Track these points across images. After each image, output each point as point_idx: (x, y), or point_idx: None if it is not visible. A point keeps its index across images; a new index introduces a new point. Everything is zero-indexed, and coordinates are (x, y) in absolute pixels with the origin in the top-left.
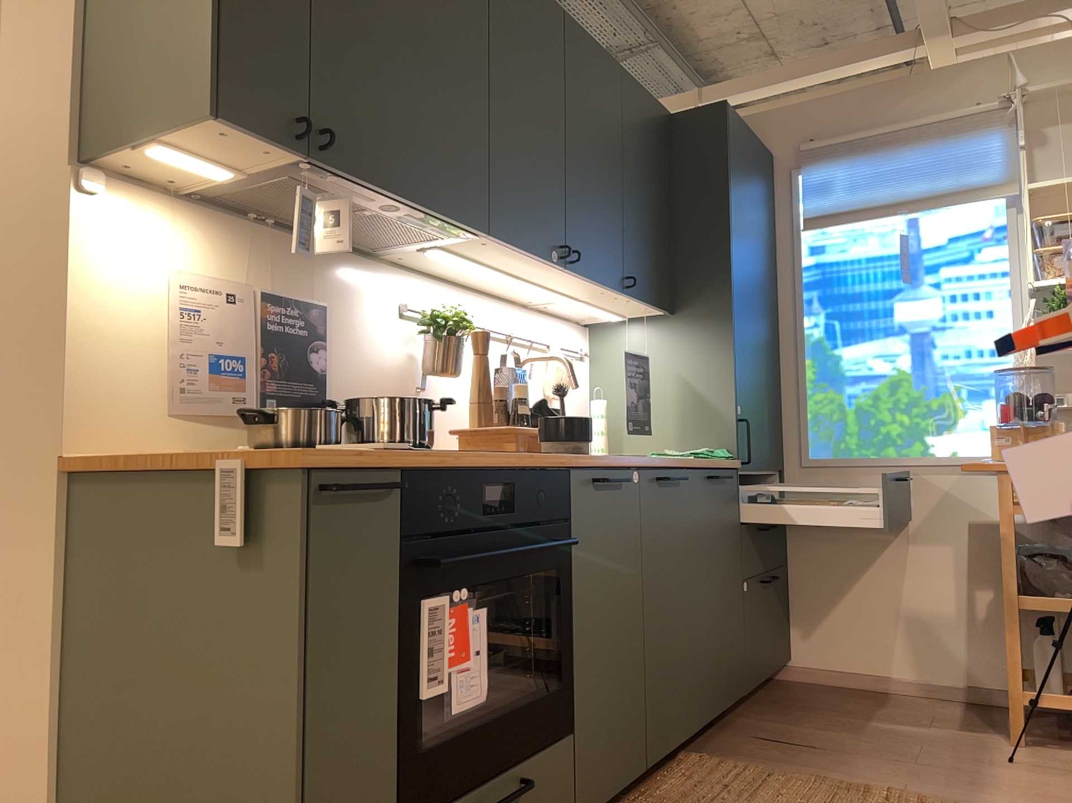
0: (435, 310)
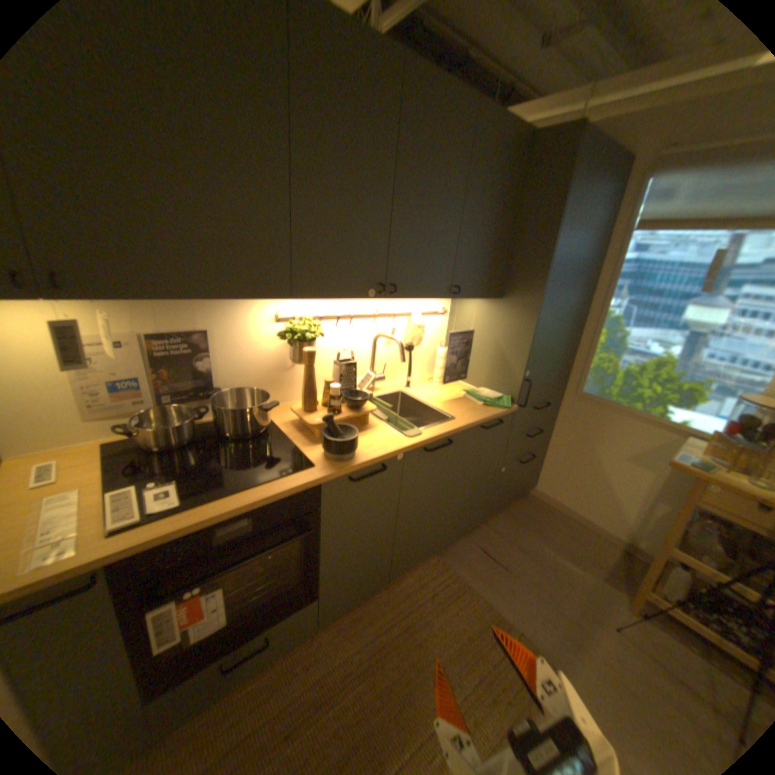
0: (295, 323)
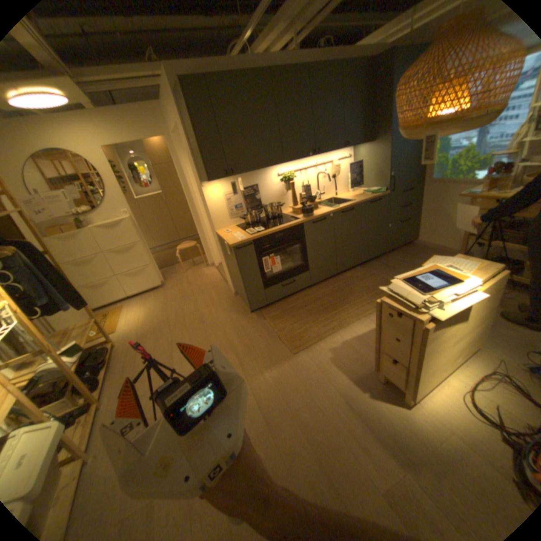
0: (284, 175)
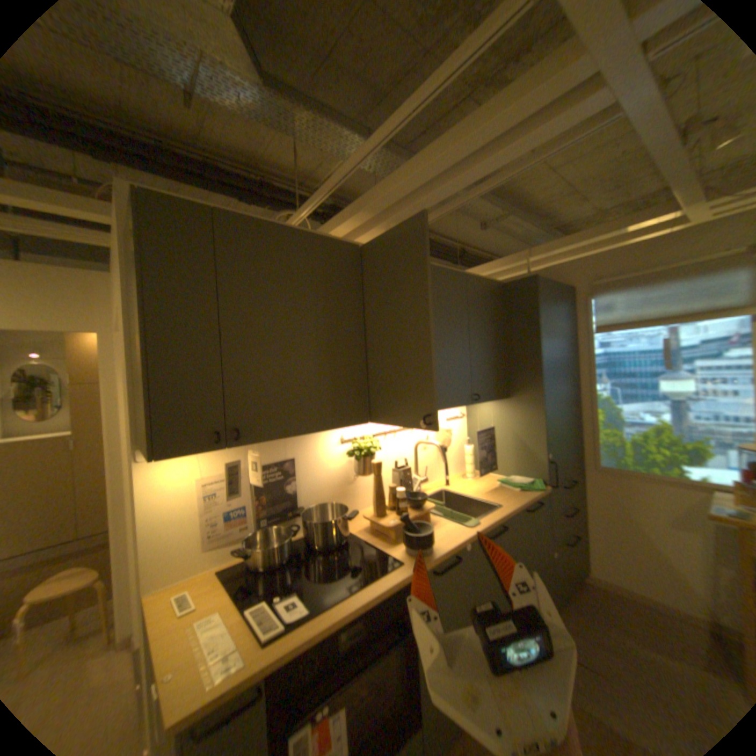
0: (358, 441)
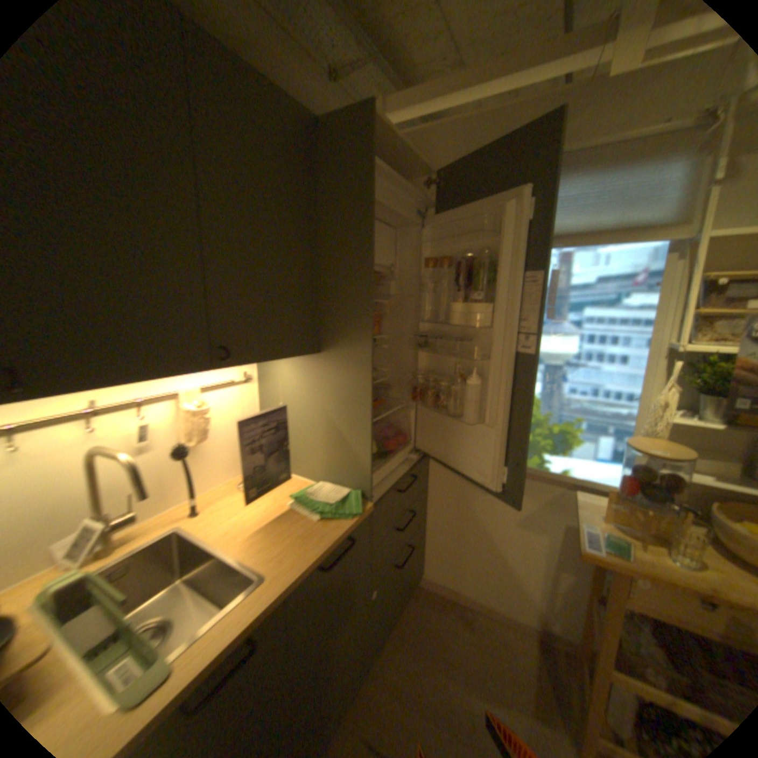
0: None
